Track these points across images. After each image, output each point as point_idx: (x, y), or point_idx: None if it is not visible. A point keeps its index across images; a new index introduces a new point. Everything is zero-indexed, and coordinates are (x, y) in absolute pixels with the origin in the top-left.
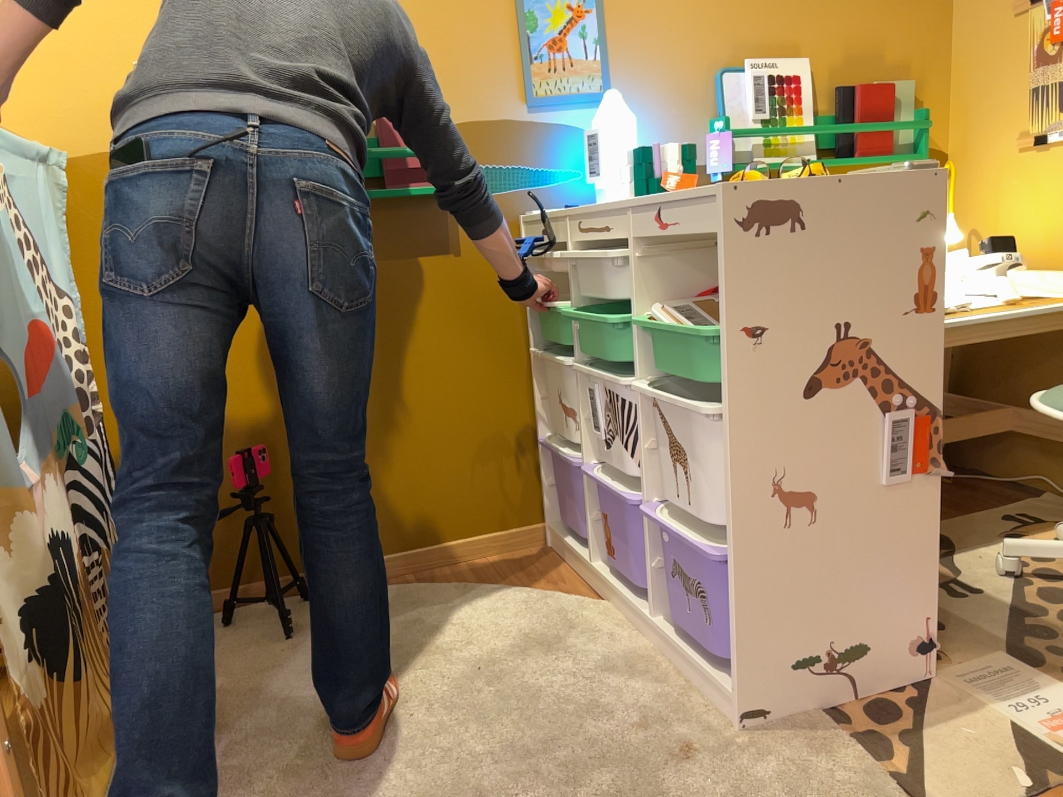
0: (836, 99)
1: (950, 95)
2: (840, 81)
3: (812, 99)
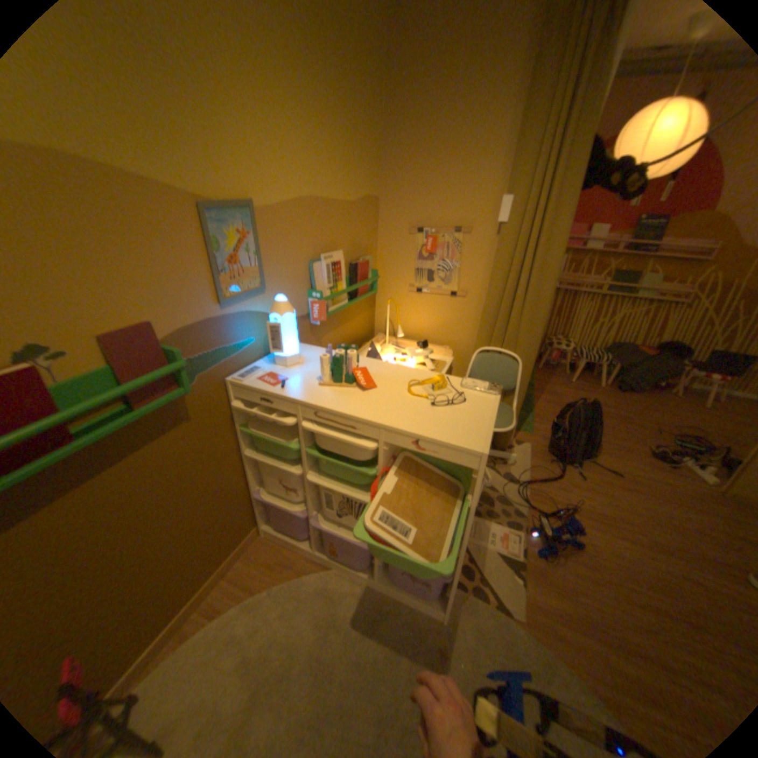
0: (349, 267)
1: (378, 258)
2: (350, 258)
3: (345, 271)
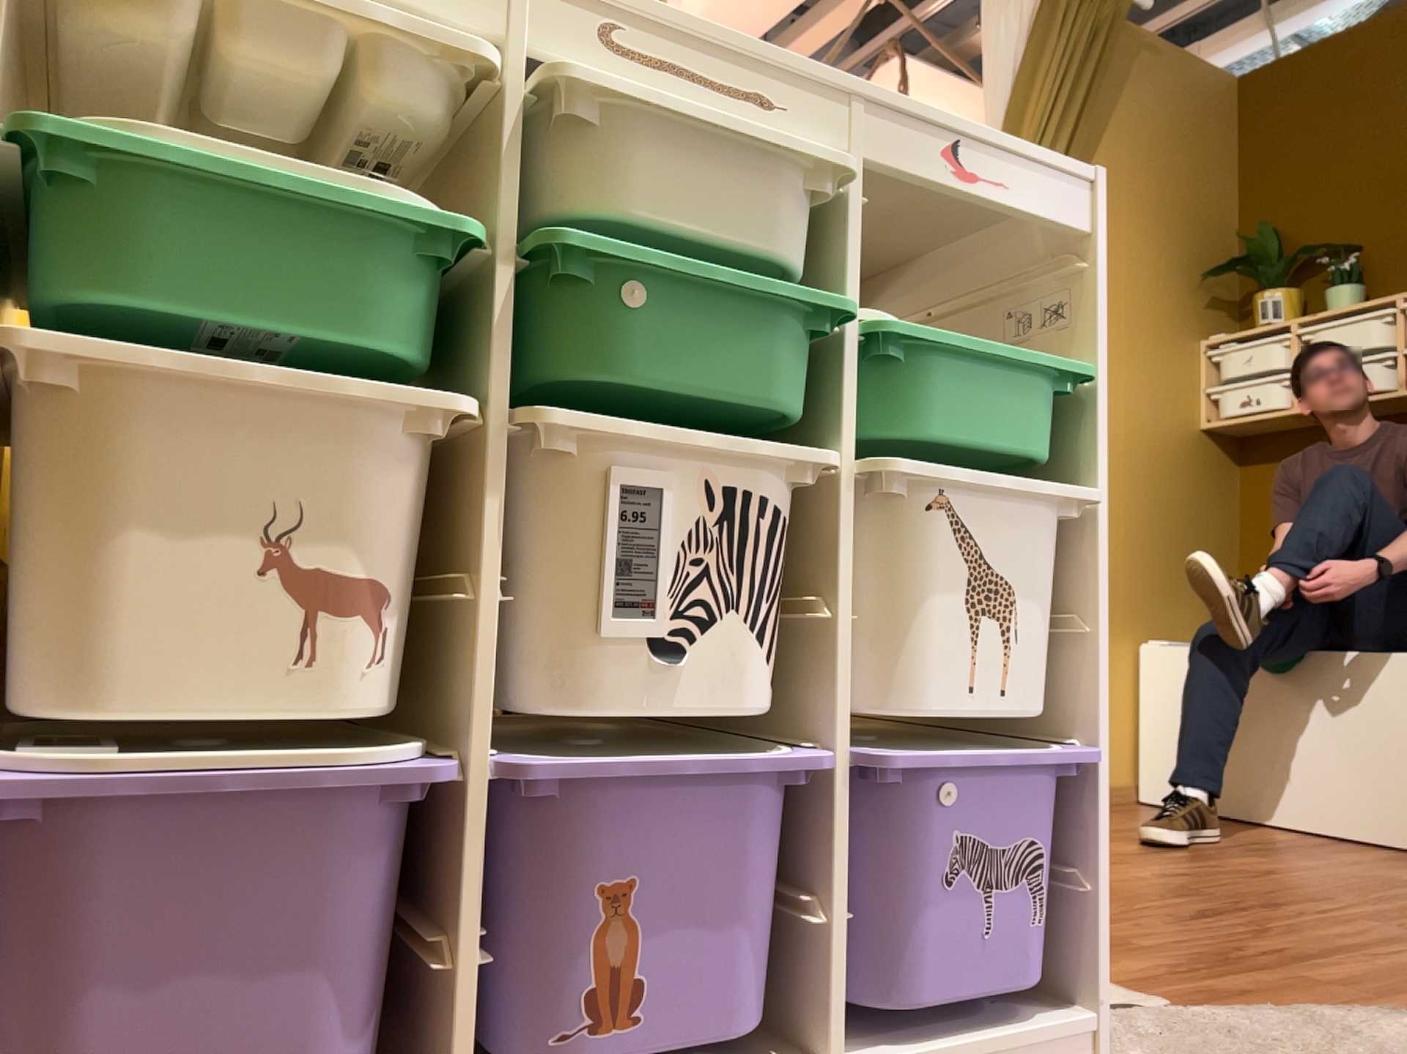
0: None
1: None
2: None
3: None
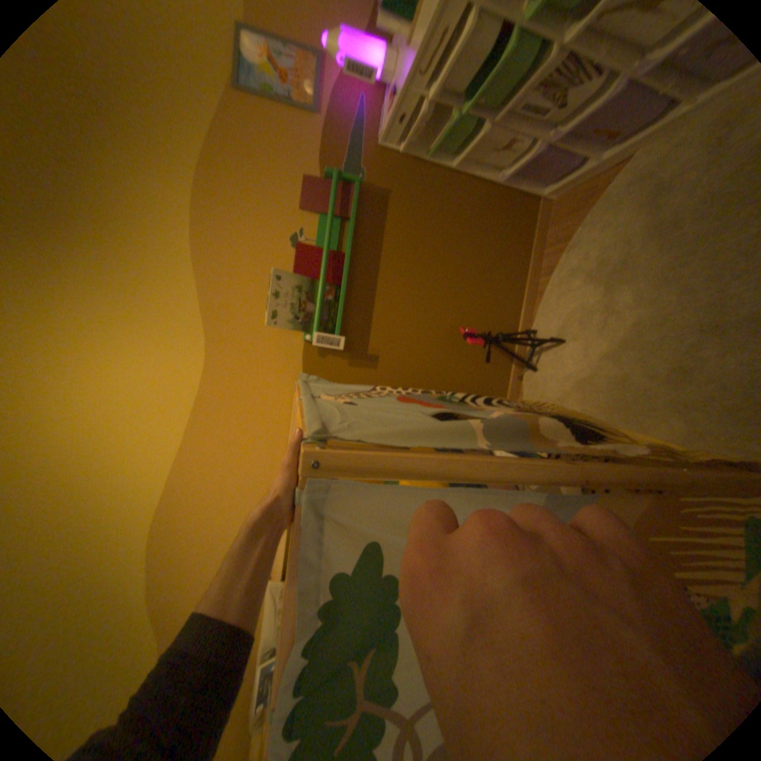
0: None
1: None
2: None
3: None
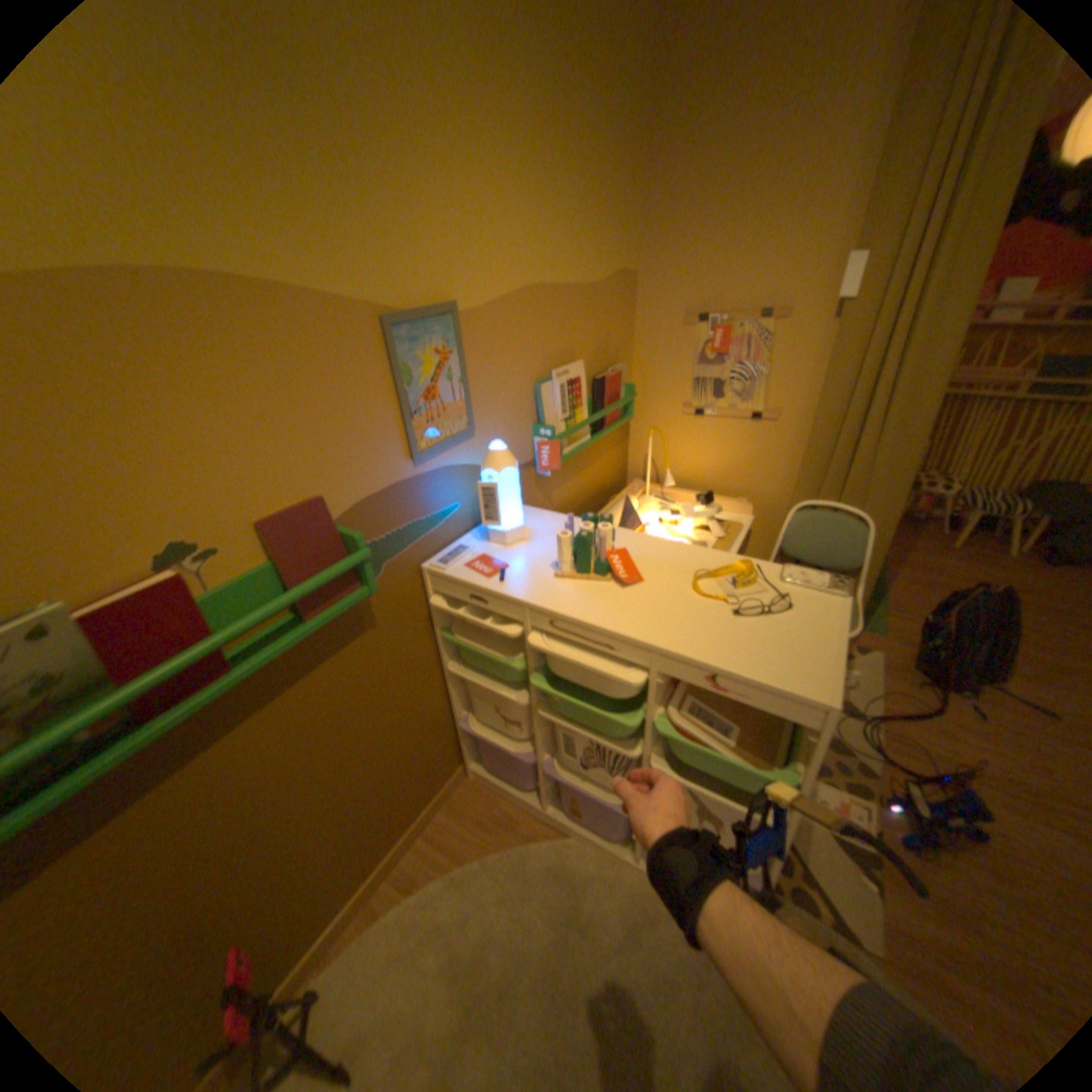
0: (591, 384)
1: (634, 365)
2: (593, 370)
3: (586, 391)
